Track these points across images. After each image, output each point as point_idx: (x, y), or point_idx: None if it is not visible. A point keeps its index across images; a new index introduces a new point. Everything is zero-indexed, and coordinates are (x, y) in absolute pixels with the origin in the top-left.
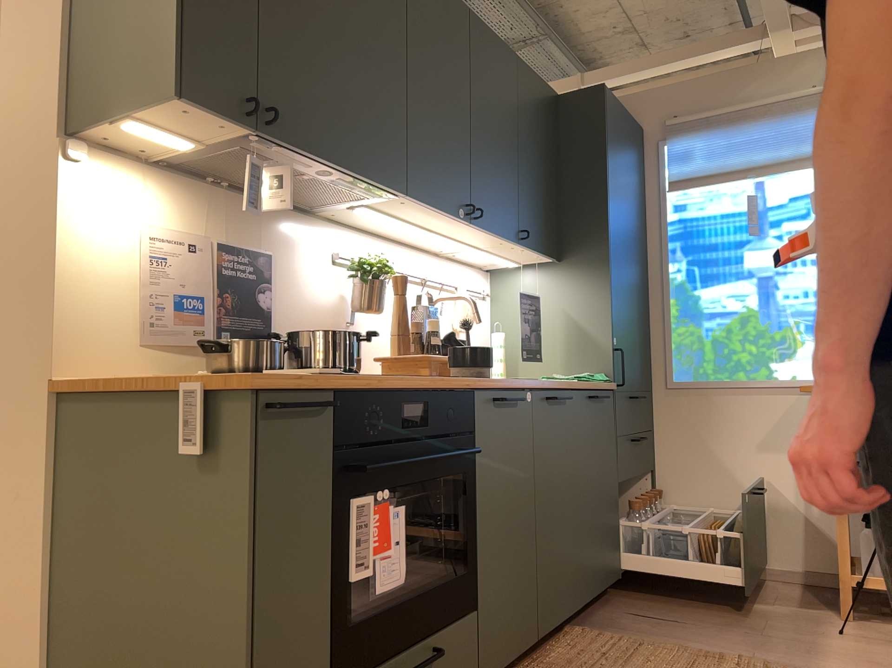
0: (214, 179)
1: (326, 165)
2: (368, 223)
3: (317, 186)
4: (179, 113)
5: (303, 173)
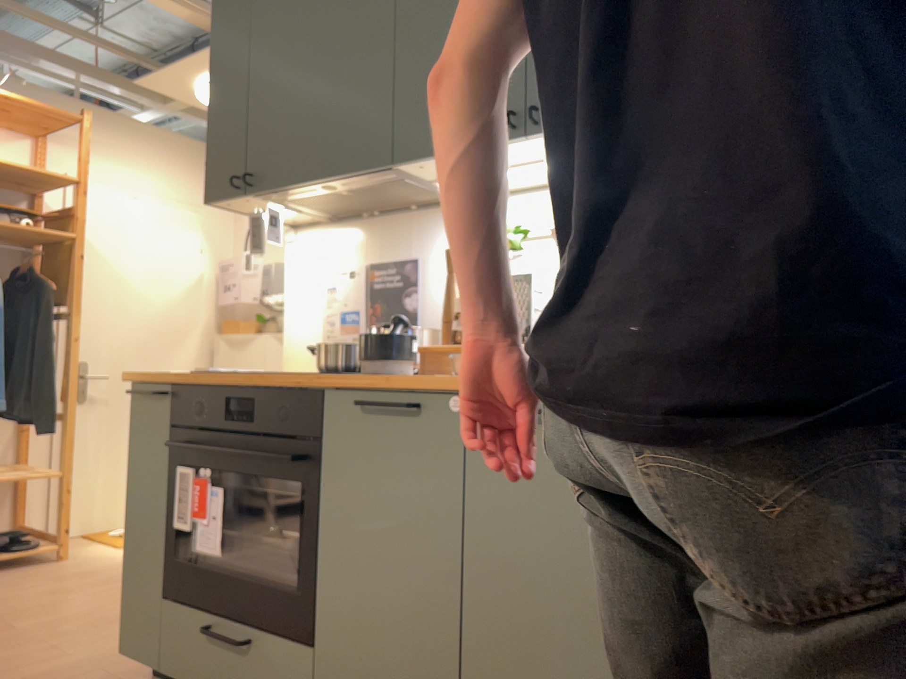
0: (364, 213)
1: (310, 185)
2: (531, 180)
3: (376, 190)
4: (232, 206)
5: (343, 191)
